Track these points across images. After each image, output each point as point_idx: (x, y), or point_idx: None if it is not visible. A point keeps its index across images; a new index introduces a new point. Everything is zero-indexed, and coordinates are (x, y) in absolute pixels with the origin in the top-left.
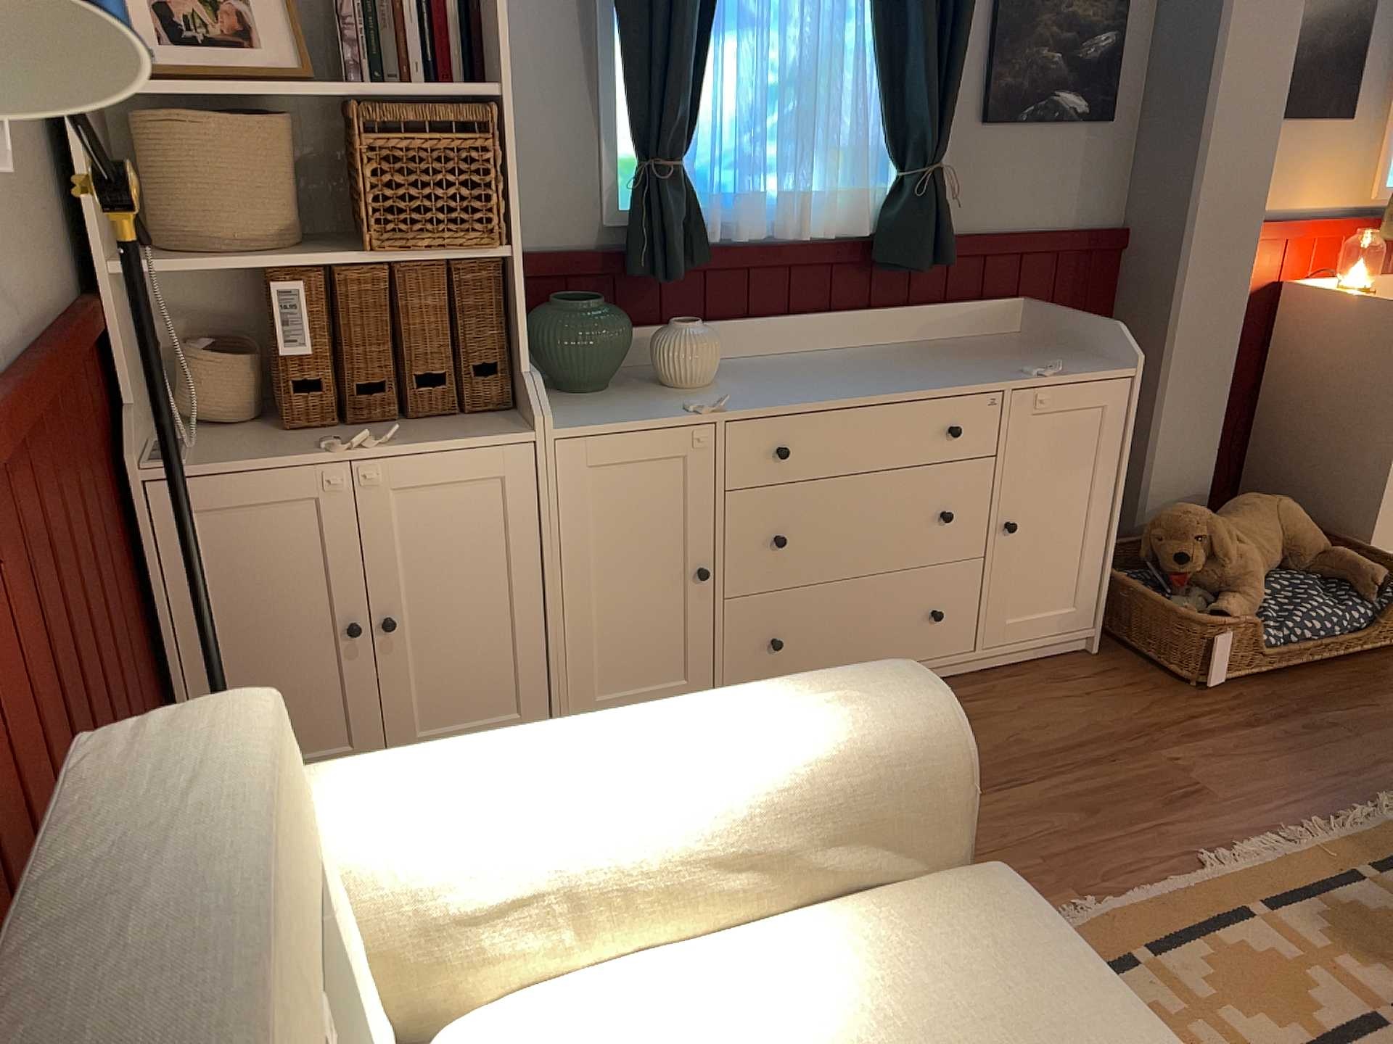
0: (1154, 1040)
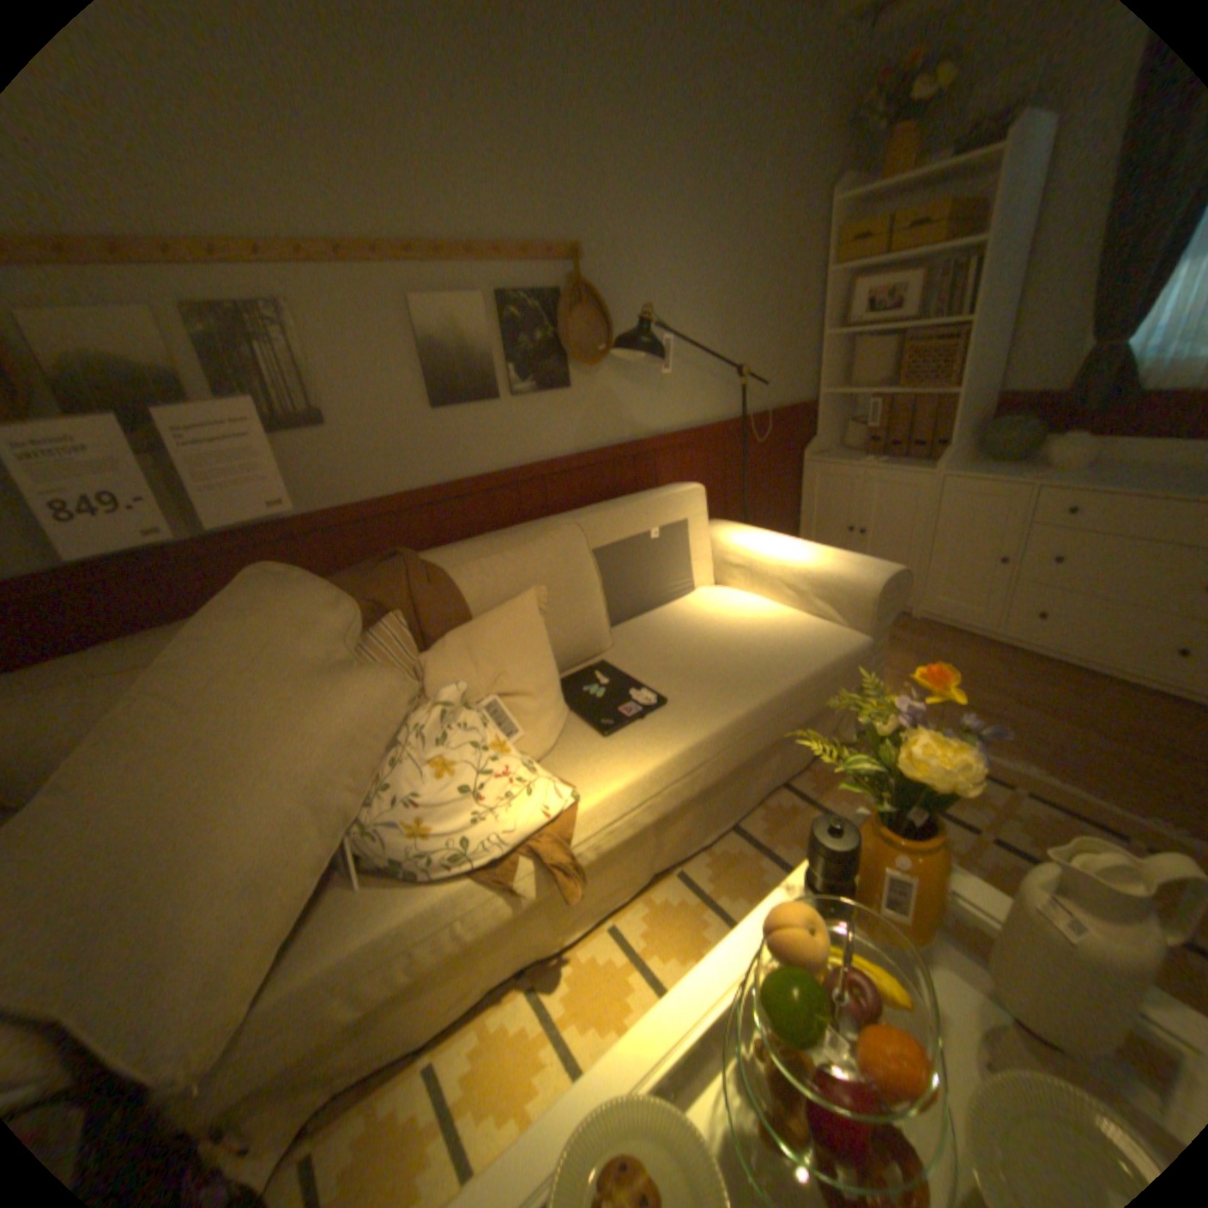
0: (817, 669)
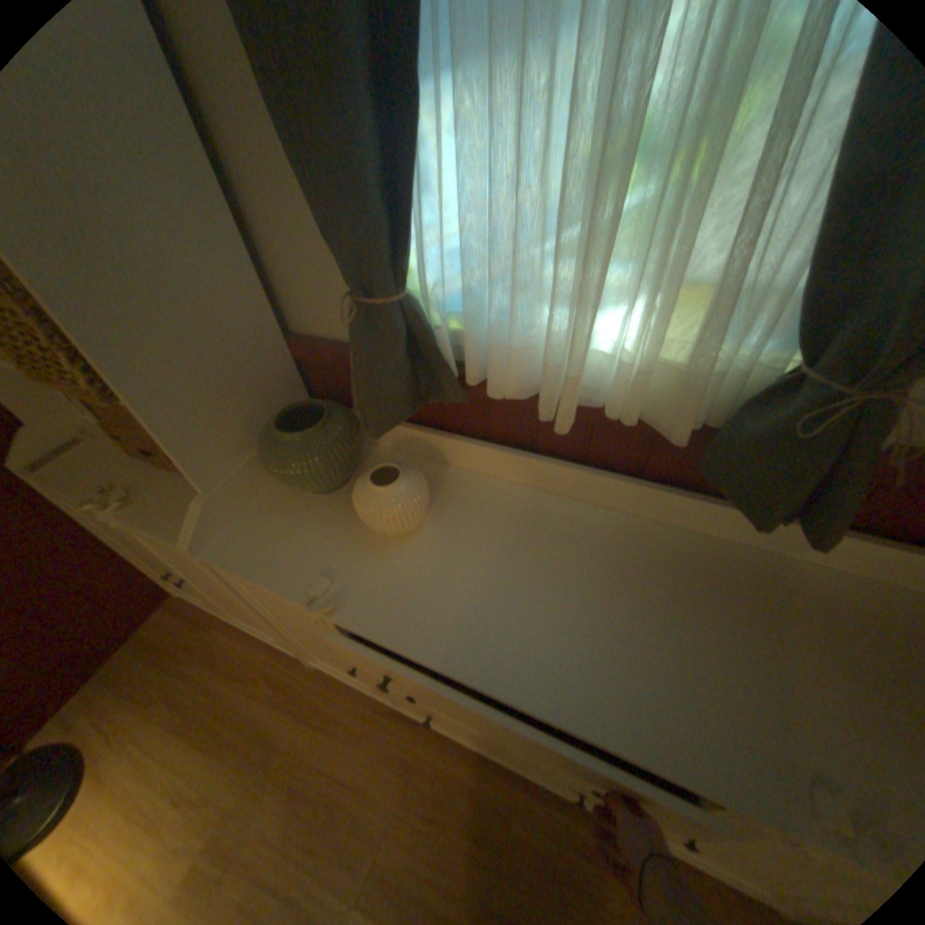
0: None
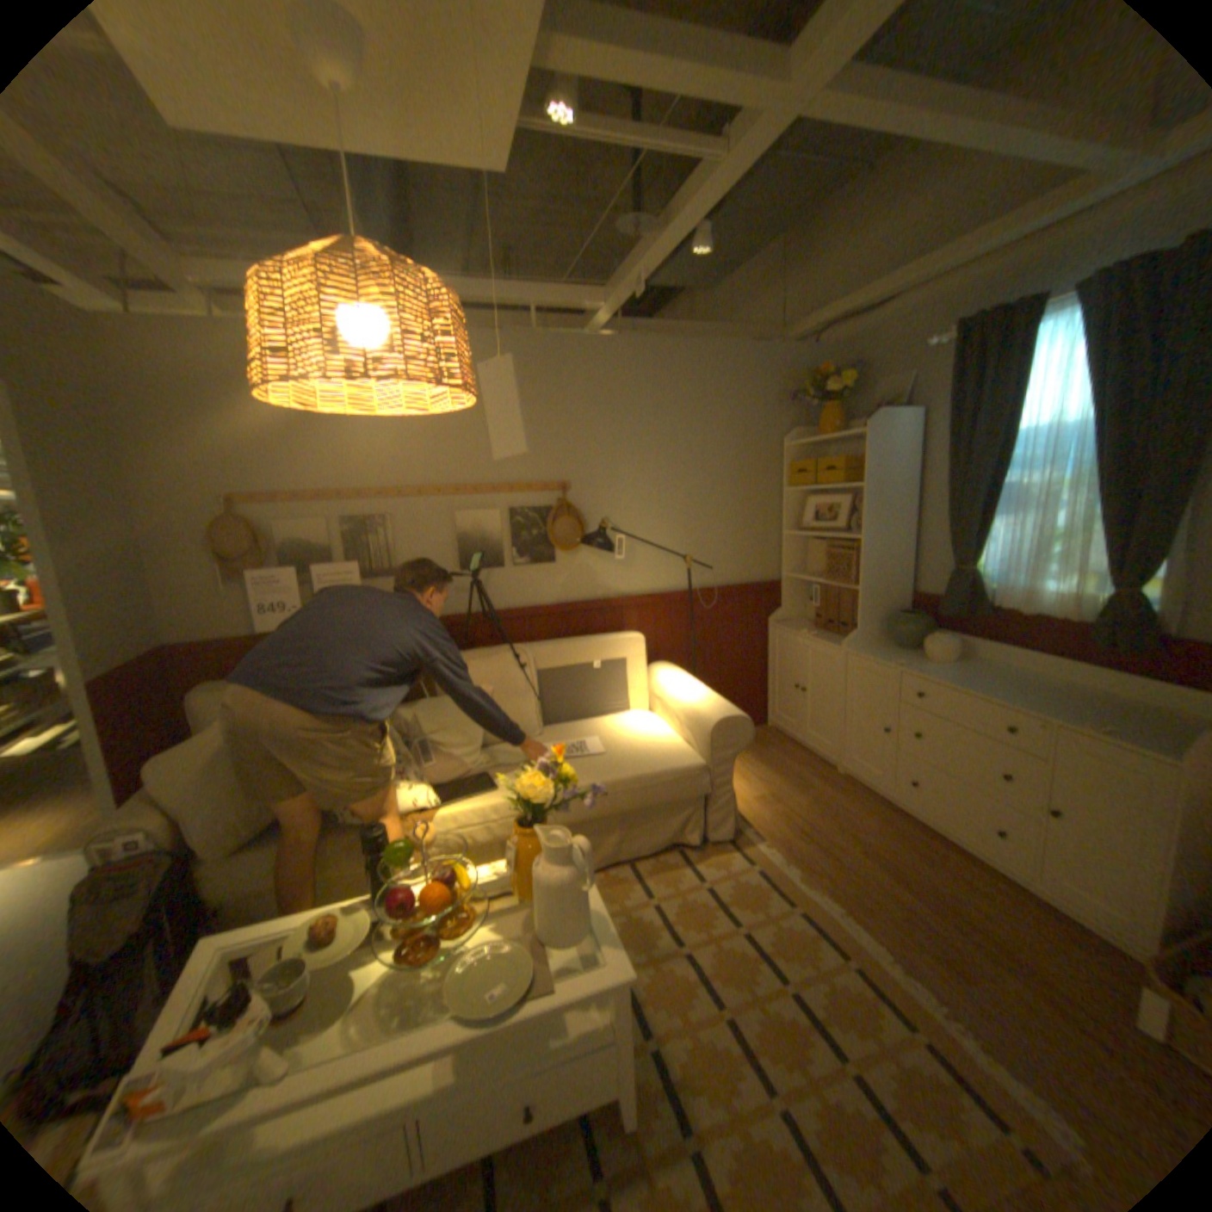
0: (644, 773)
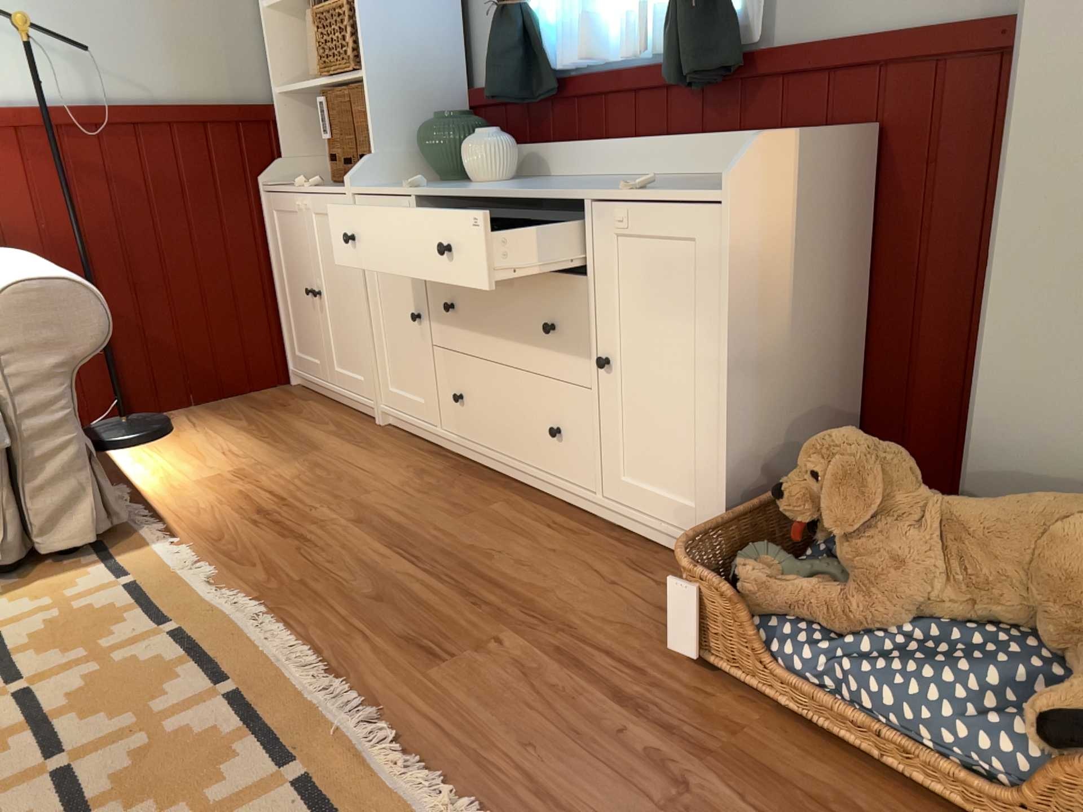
0: None
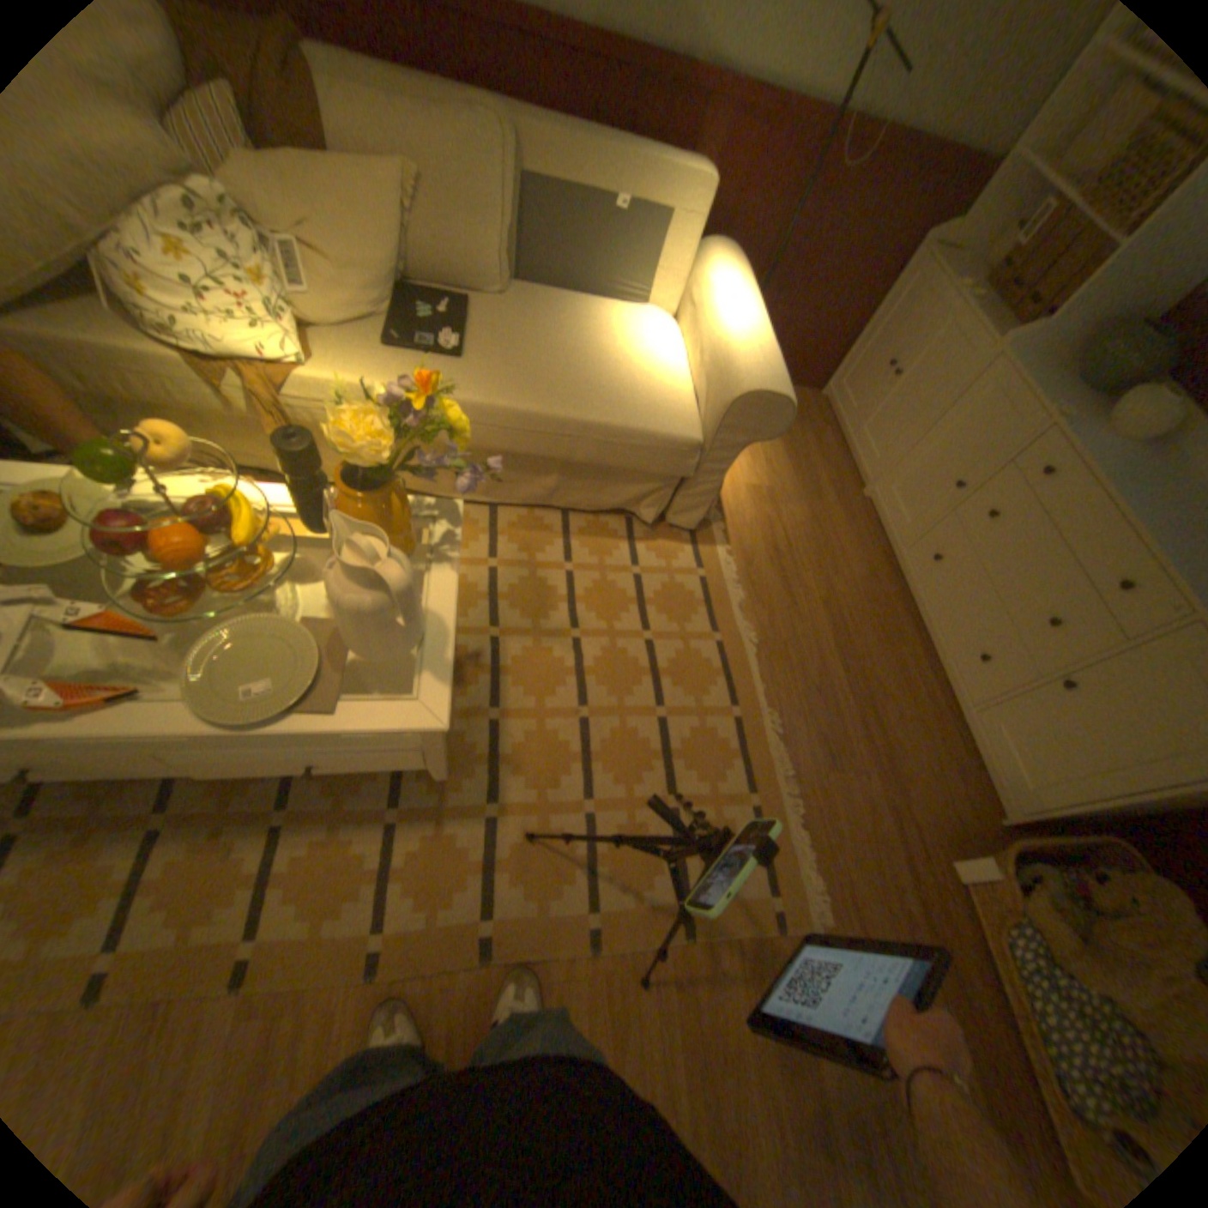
0: (614, 426)
